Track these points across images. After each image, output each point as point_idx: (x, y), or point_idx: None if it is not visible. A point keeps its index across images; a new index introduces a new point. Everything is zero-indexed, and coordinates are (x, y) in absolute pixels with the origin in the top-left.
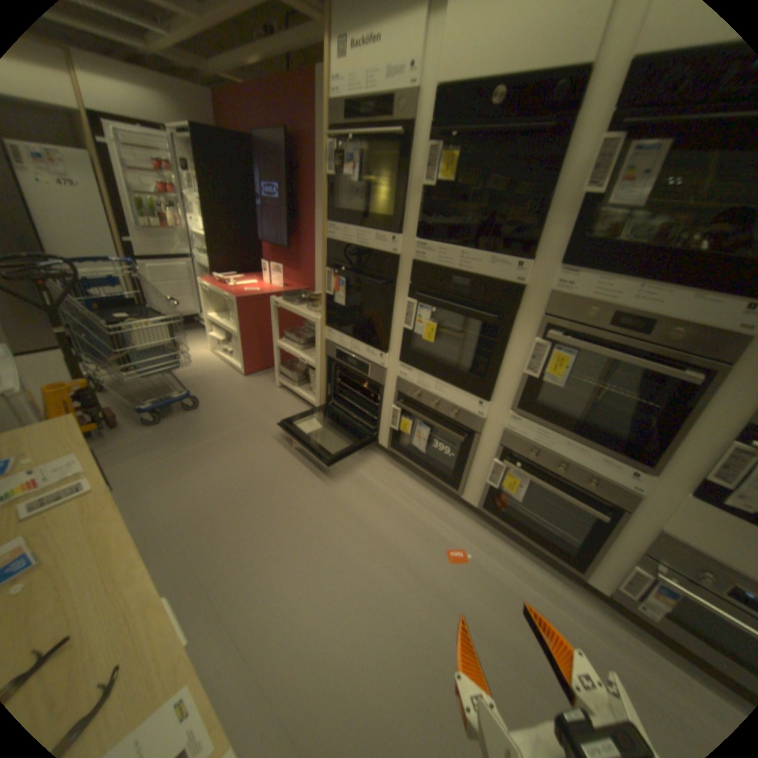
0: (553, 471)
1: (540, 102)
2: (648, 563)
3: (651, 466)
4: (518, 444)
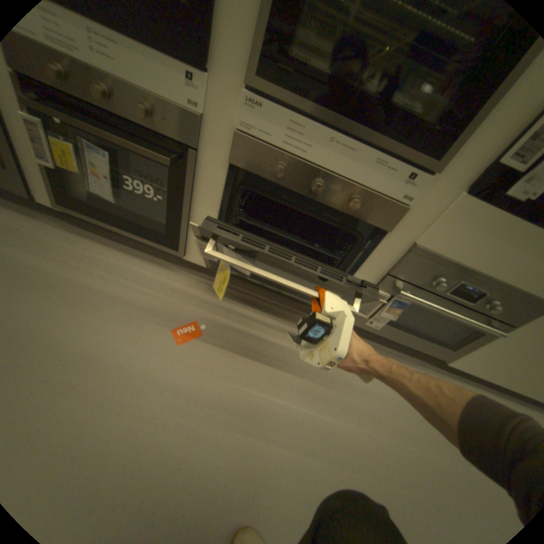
0: (303, 192)
1: None
2: (387, 280)
3: (435, 155)
4: (256, 154)
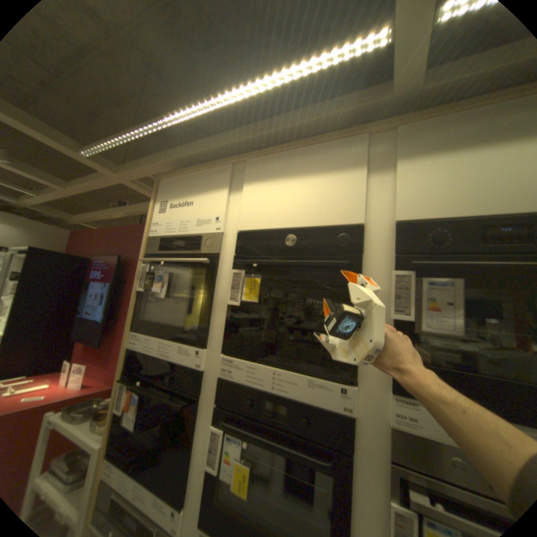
0: None
1: (328, 245)
2: None
3: None
4: None
